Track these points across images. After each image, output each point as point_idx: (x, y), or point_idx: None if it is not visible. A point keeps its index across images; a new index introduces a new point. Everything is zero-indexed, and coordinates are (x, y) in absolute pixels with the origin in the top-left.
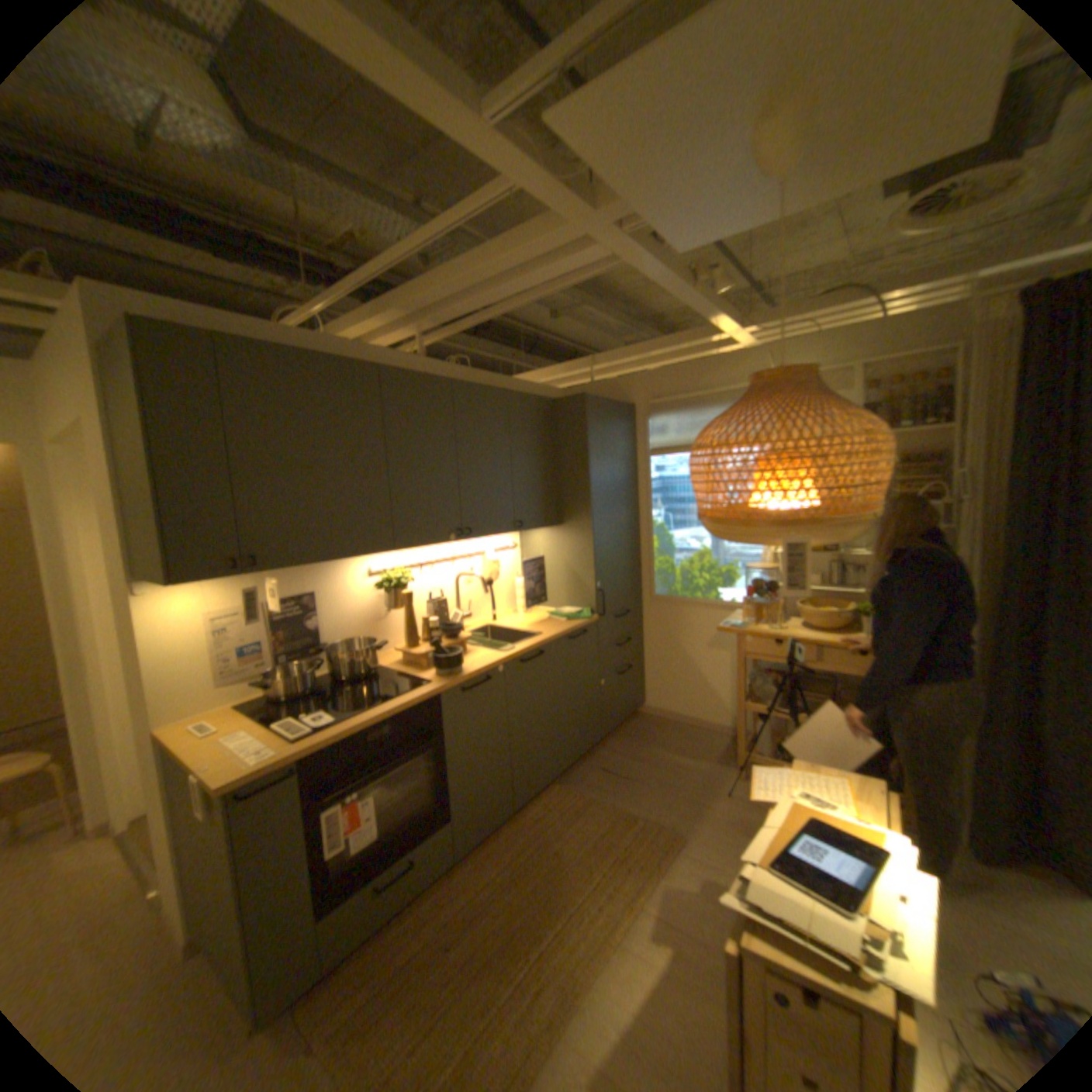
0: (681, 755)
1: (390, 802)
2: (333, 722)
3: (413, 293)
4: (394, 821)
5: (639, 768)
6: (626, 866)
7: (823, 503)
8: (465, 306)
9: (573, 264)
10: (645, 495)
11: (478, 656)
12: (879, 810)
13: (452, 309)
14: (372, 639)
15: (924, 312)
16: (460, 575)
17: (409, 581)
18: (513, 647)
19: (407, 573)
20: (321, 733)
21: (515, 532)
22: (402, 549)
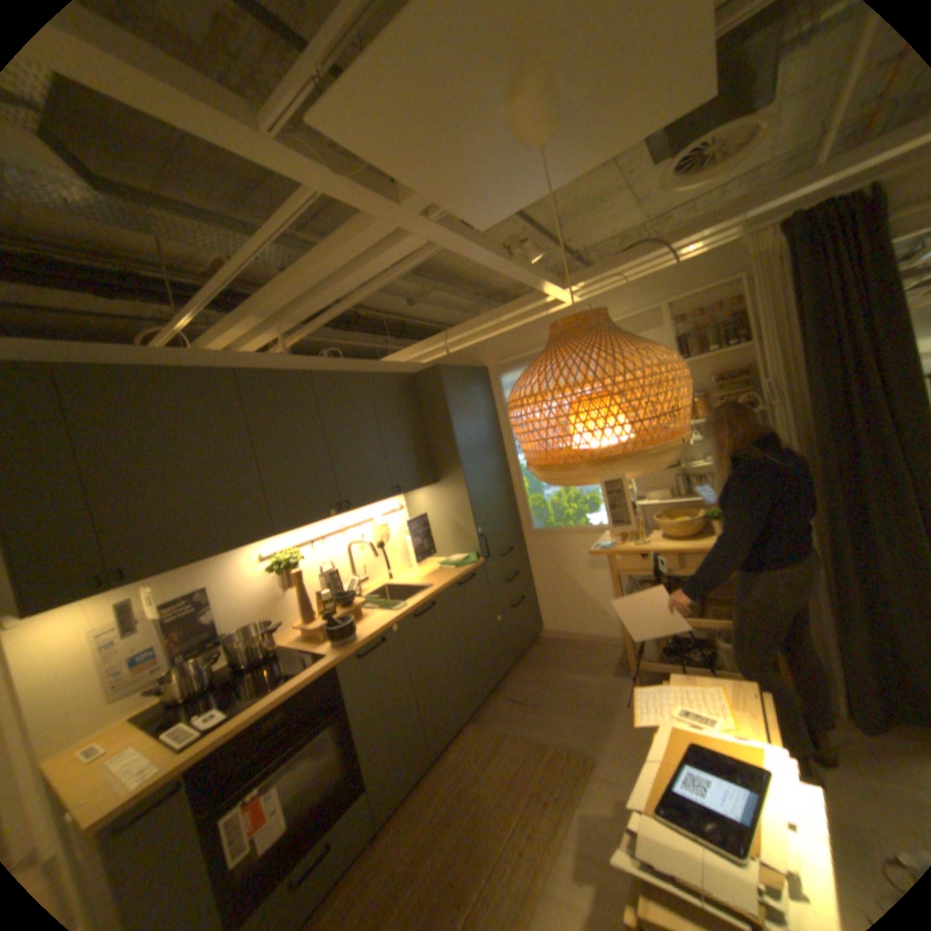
0: (580, 673)
1: (299, 785)
2: (224, 719)
3: (261, 301)
4: (306, 804)
5: (544, 693)
6: (541, 799)
7: (631, 437)
8: (312, 306)
9: (396, 255)
10: (509, 443)
11: (373, 619)
12: (755, 716)
13: (302, 310)
14: (268, 622)
15: (707, 254)
16: (351, 544)
17: (300, 559)
18: (405, 604)
19: (295, 553)
20: (210, 735)
21: (395, 496)
22: (283, 532)
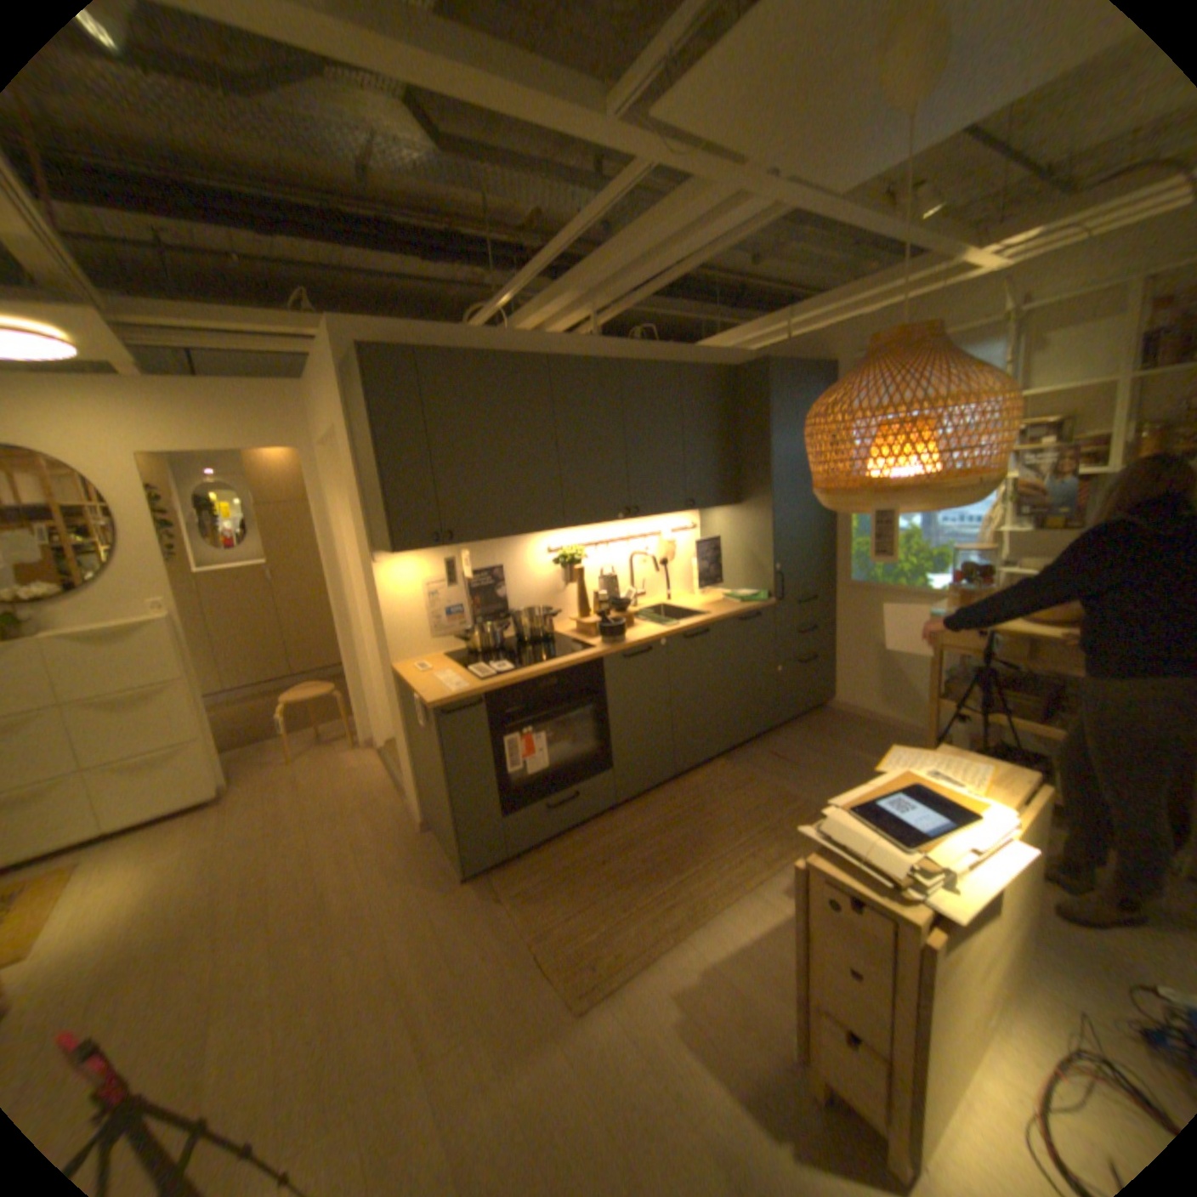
0: (864, 751)
1: (561, 743)
2: (512, 669)
3: (579, 276)
4: (564, 758)
5: (812, 757)
6: (776, 834)
7: (912, 469)
8: (630, 281)
9: (732, 220)
10: None
11: (642, 629)
12: (1016, 795)
13: (618, 285)
14: (549, 609)
15: None
16: (633, 555)
17: (583, 558)
18: (677, 623)
19: (580, 551)
20: (503, 676)
21: (687, 511)
22: (572, 527)
